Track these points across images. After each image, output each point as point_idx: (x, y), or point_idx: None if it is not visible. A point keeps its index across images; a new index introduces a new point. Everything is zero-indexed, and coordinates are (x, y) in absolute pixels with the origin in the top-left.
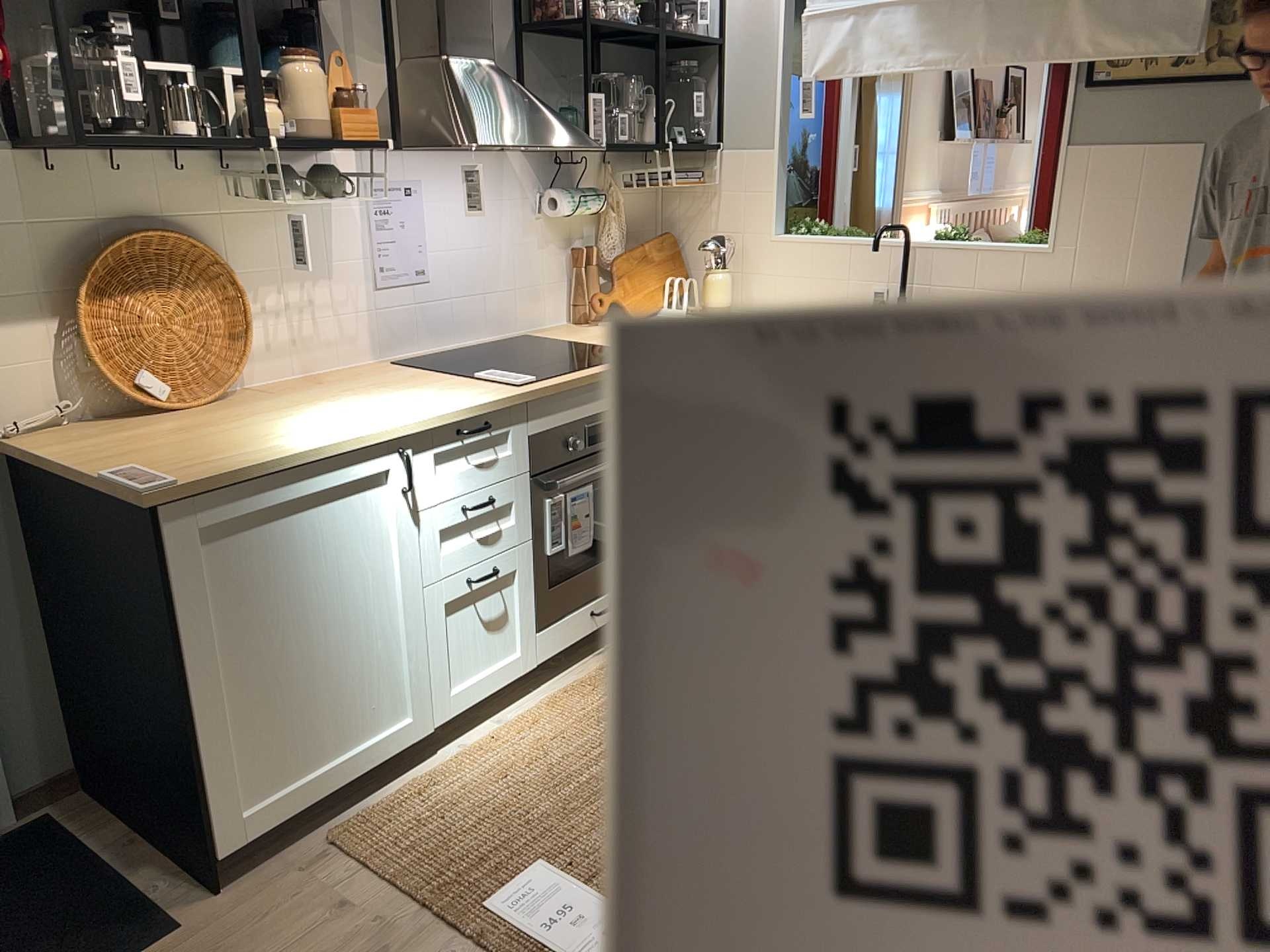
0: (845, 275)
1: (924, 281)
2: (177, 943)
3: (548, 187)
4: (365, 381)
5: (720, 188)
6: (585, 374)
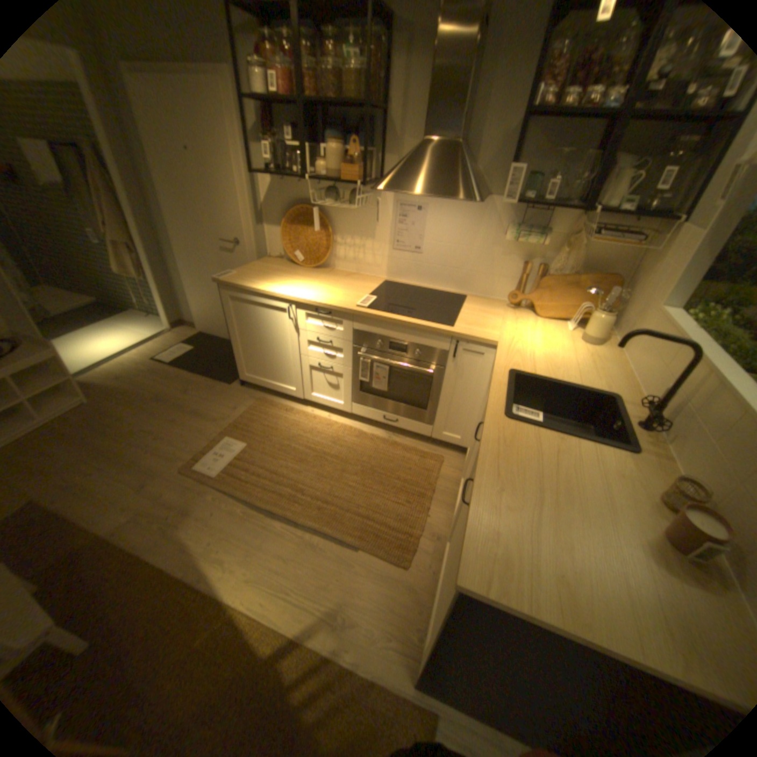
0: (667, 362)
1: (696, 406)
2: (224, 385)
3: (521, 221)
4: (355, 281)
5: (667, 254)
6: (389, 317)
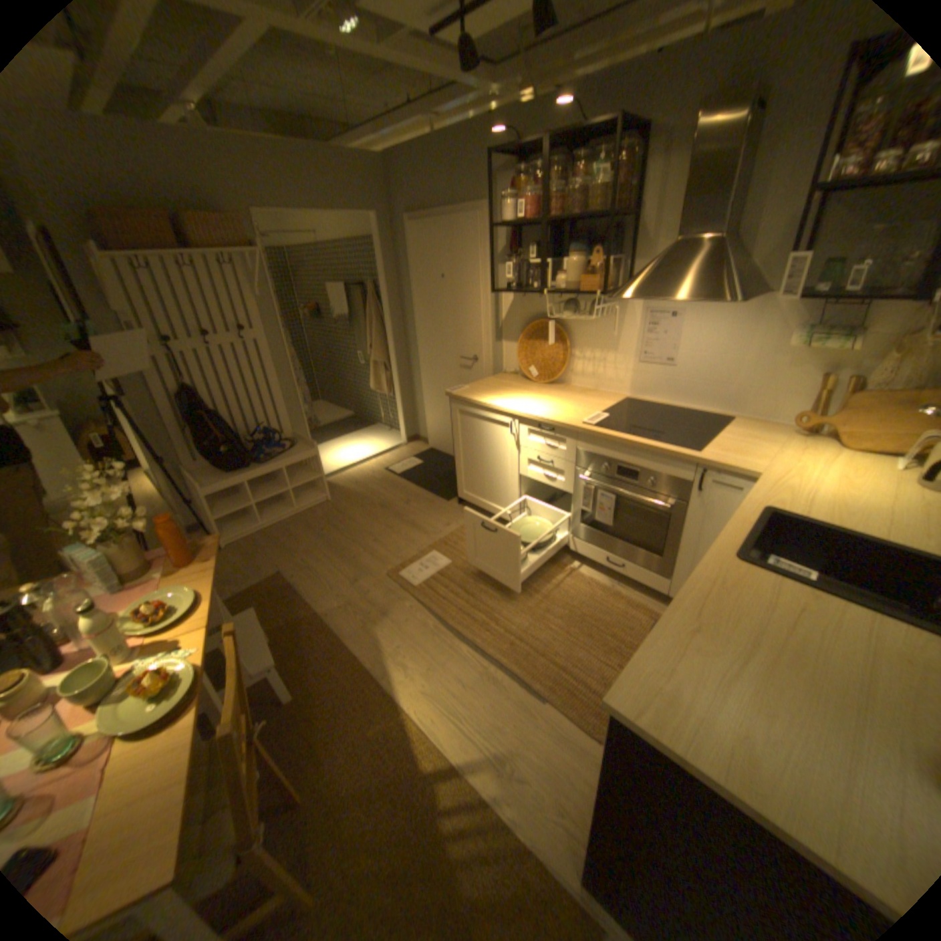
0: None
1: None
2: (442, 502)
3: (818, 321)
4: (588, 398)
5: None
6: (618, 437)
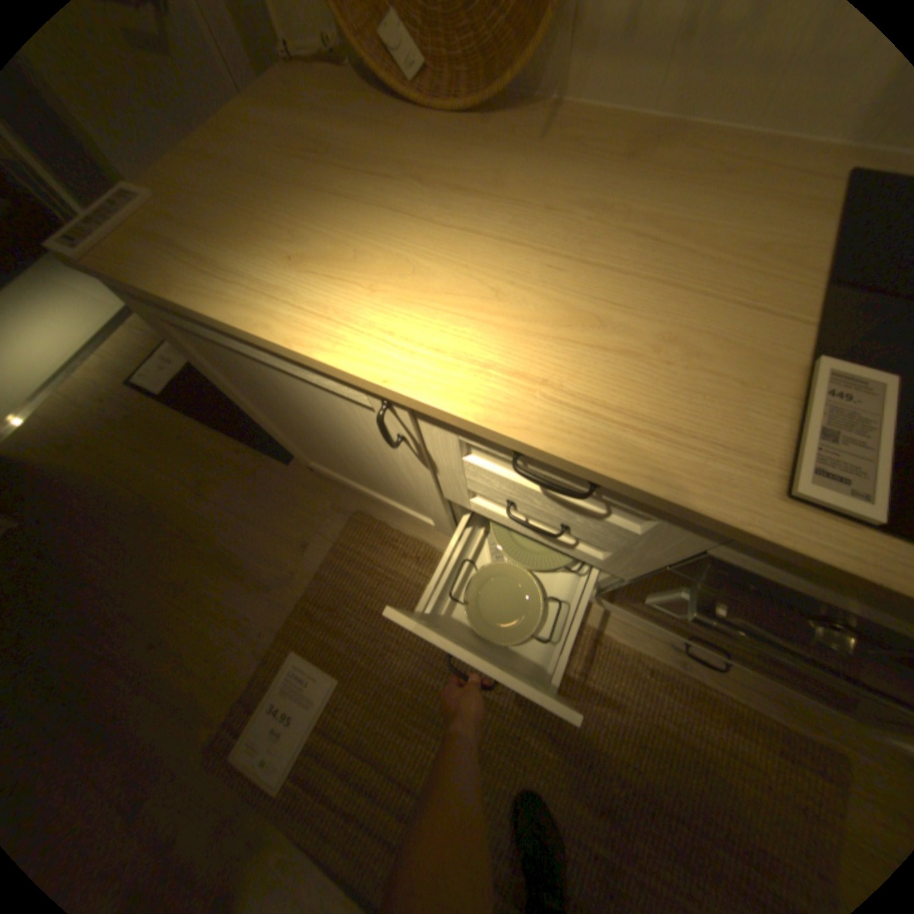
0: None
1: None
2: (274, 469)
3: None
4: (691, 191)
5: None
6: None
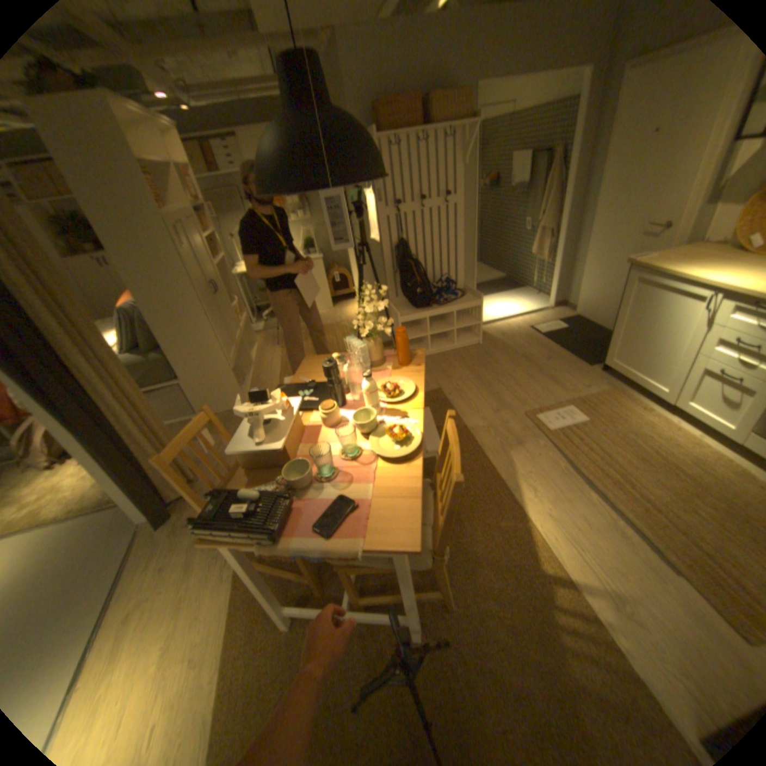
0: None
1: None
2: (585, 366)
3: None
4: None
5: None
6: None
